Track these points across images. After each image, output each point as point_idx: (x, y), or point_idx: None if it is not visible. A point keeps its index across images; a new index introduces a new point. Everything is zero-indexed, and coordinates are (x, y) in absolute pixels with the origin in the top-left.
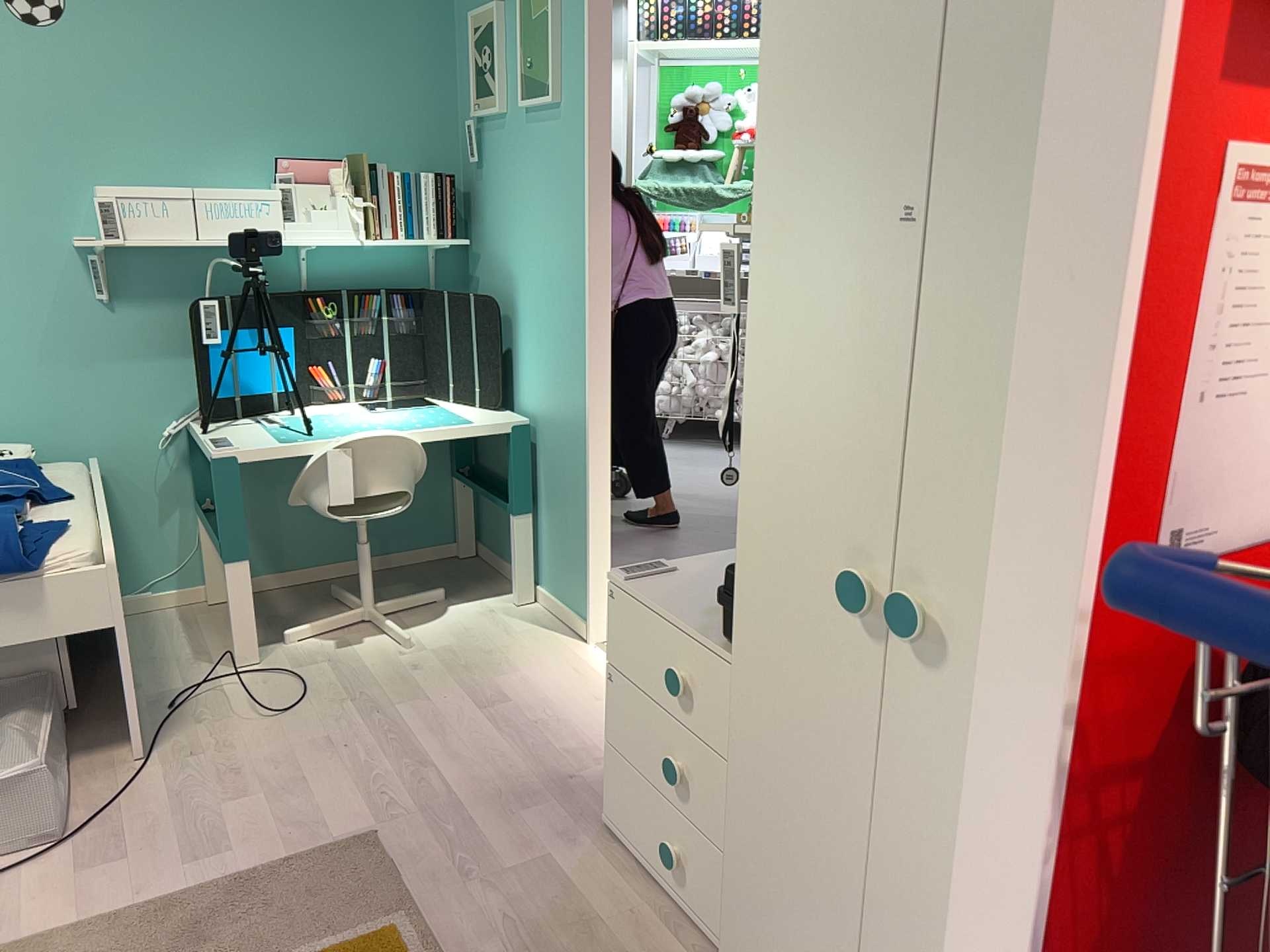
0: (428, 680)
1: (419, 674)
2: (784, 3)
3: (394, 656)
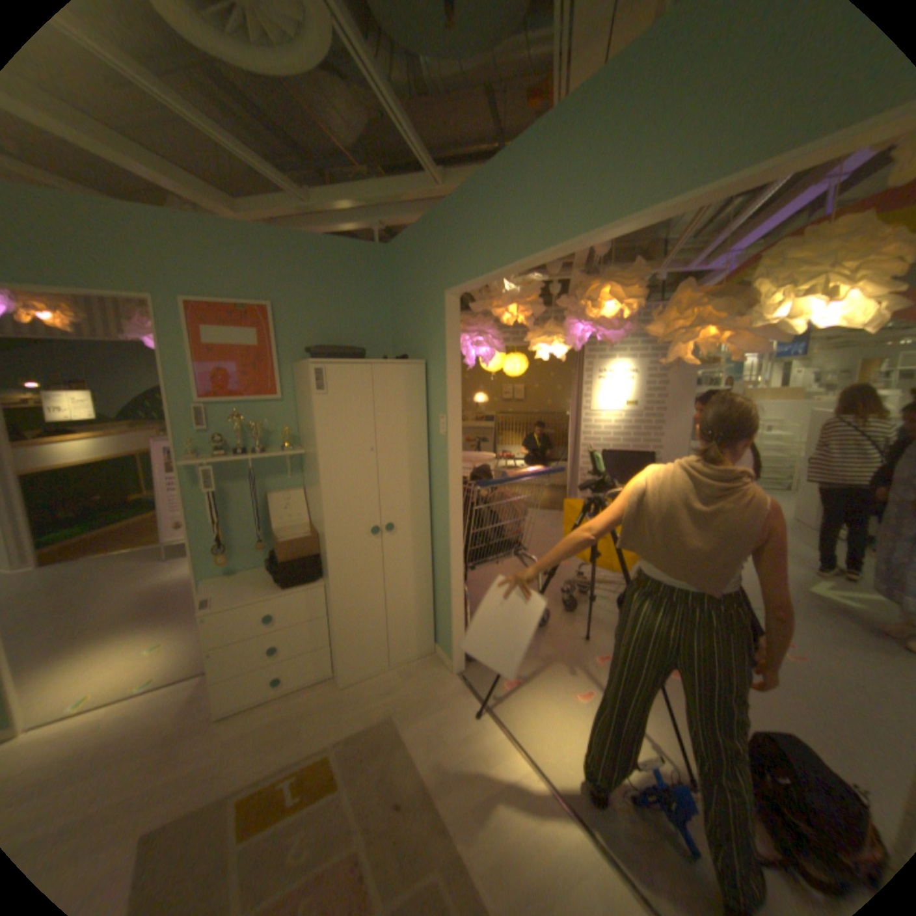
0: None
1: None
2: (324, 407)
3: None
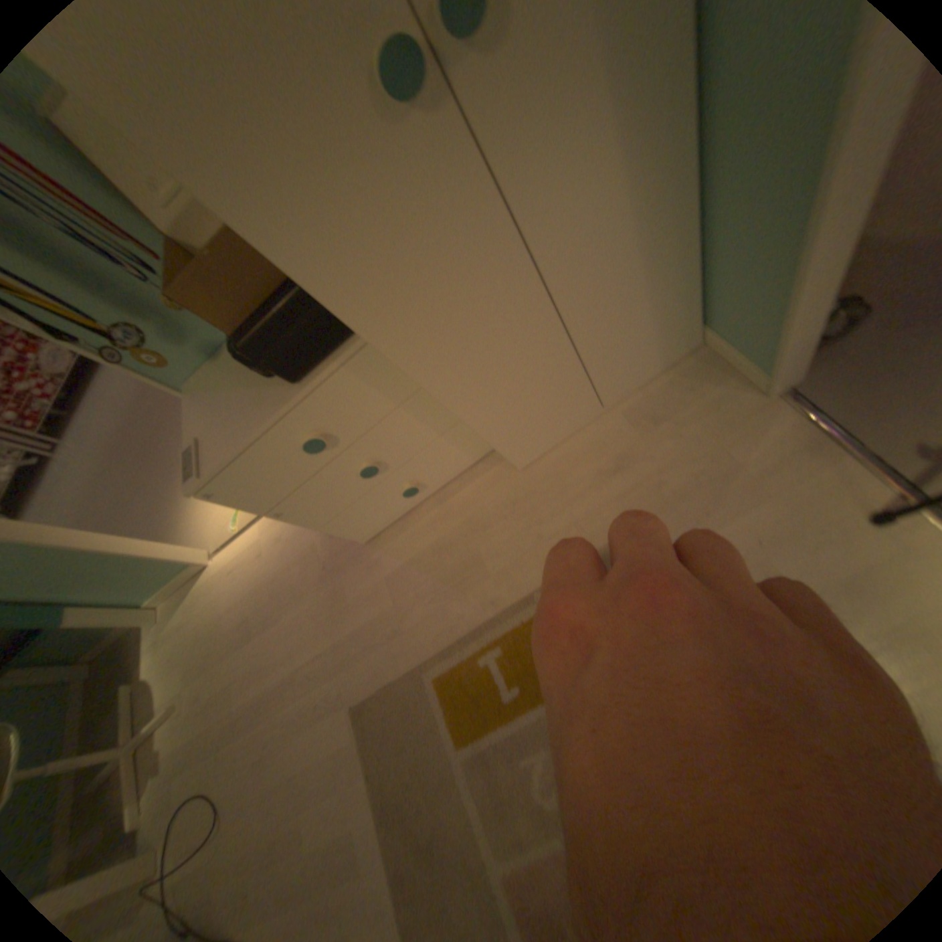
0: (212, 686)
1: (204, 694)
2: None
3: (180, 719)
